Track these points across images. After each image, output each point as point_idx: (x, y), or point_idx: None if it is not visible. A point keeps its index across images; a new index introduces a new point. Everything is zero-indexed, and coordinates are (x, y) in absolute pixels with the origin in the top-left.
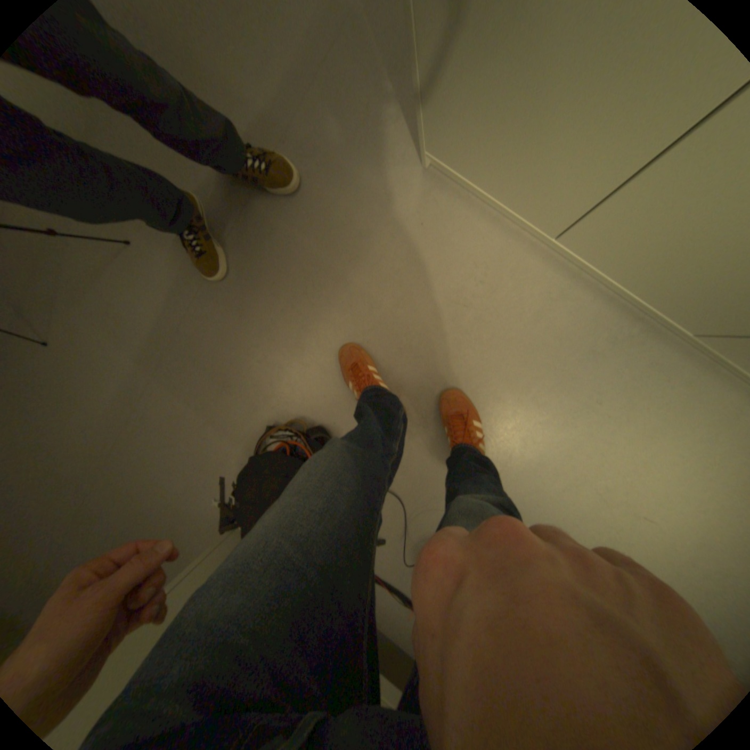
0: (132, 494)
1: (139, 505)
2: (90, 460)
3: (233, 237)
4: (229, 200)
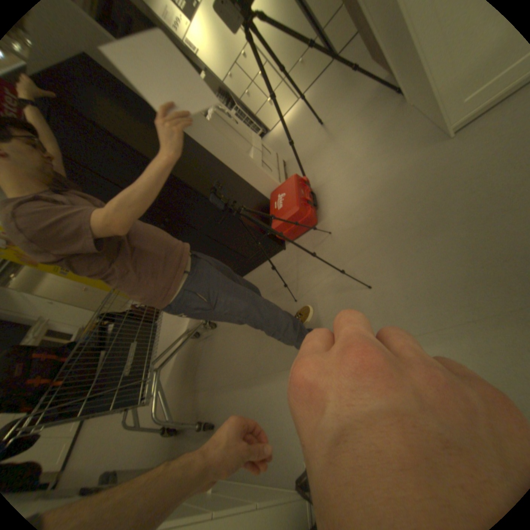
0: (272, 400)
1: (270, 408)
2: (270, 363)
3: (448, 332)
4: (463, 309)
